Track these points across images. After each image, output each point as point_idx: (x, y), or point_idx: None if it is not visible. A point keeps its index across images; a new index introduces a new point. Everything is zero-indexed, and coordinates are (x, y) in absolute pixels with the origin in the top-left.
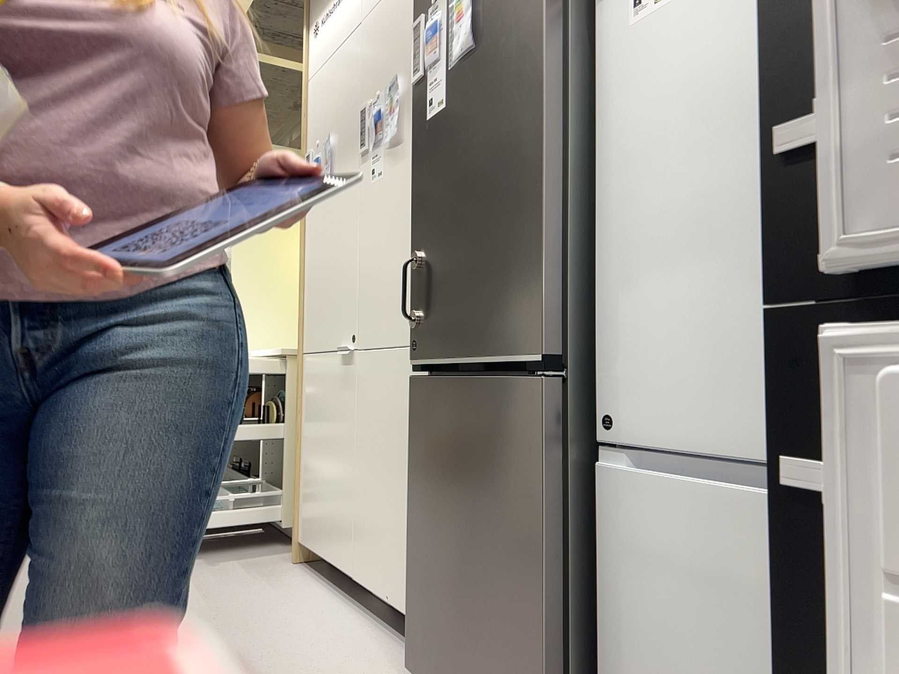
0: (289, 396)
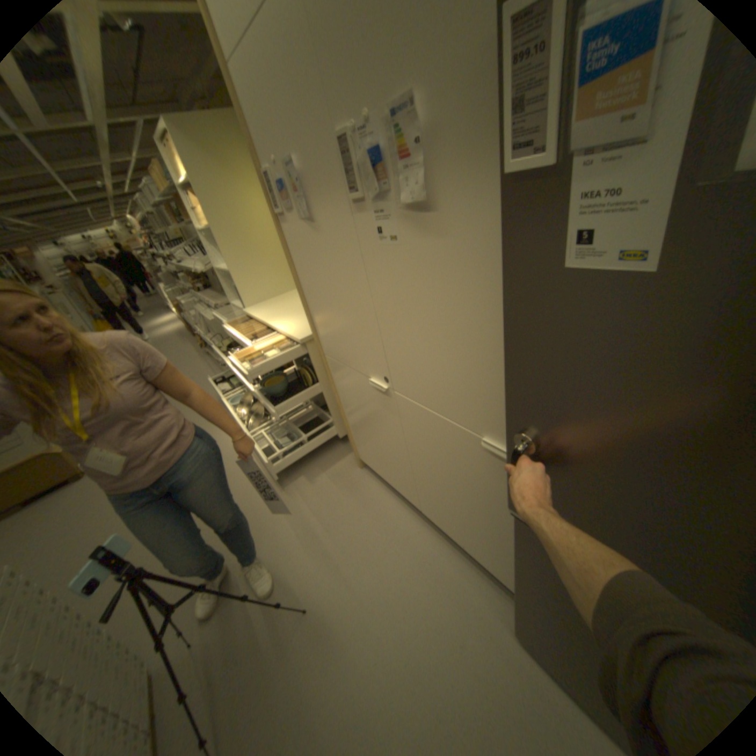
0: (317, 366)
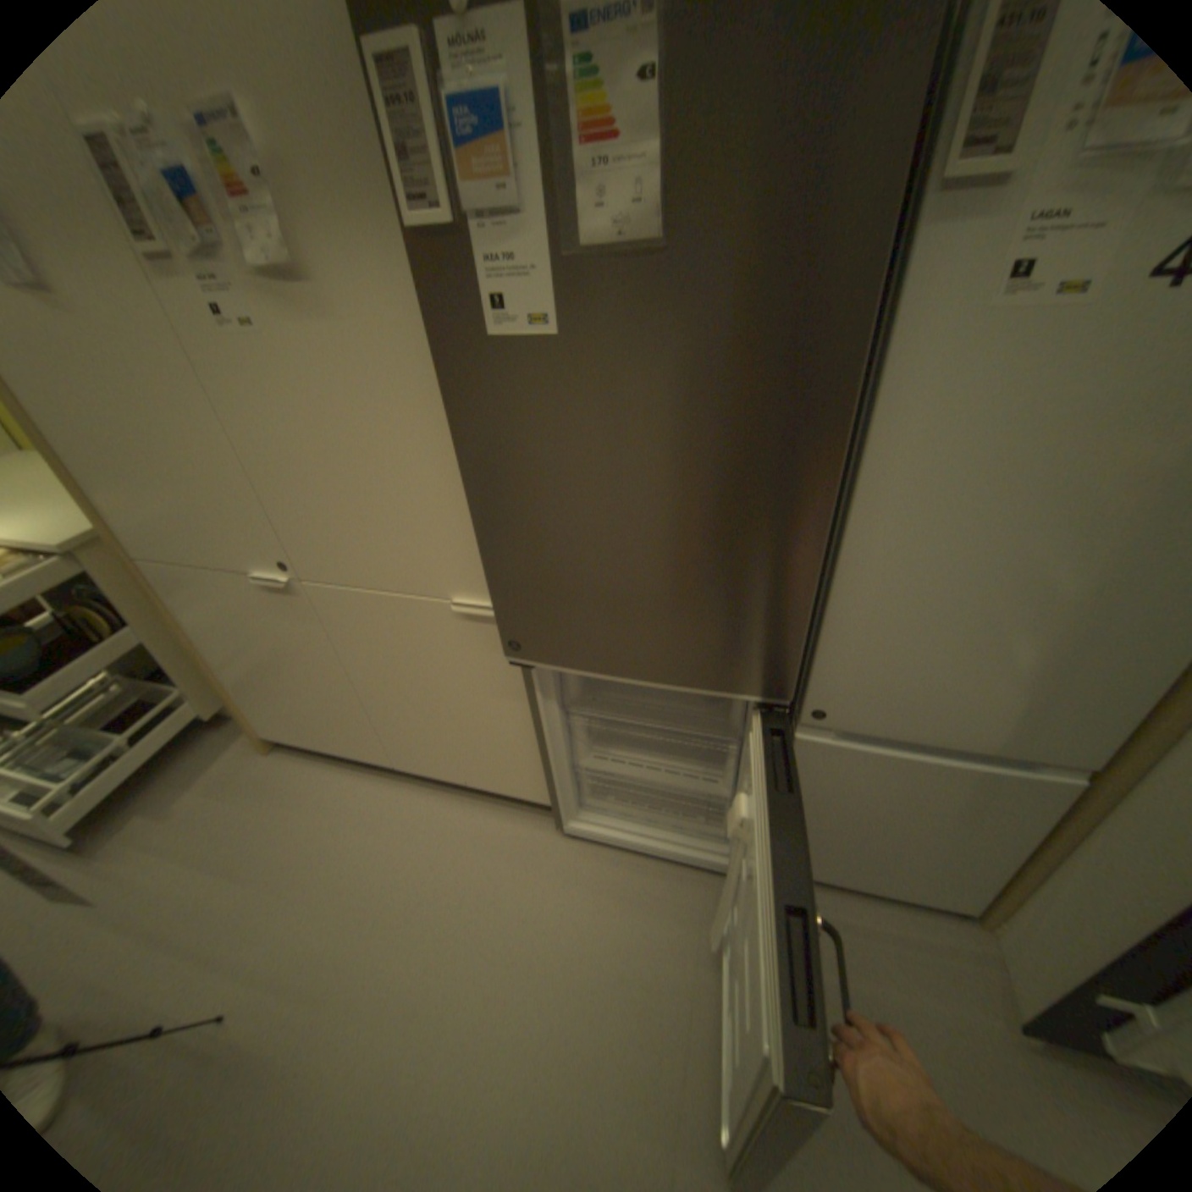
0: (114, 593)
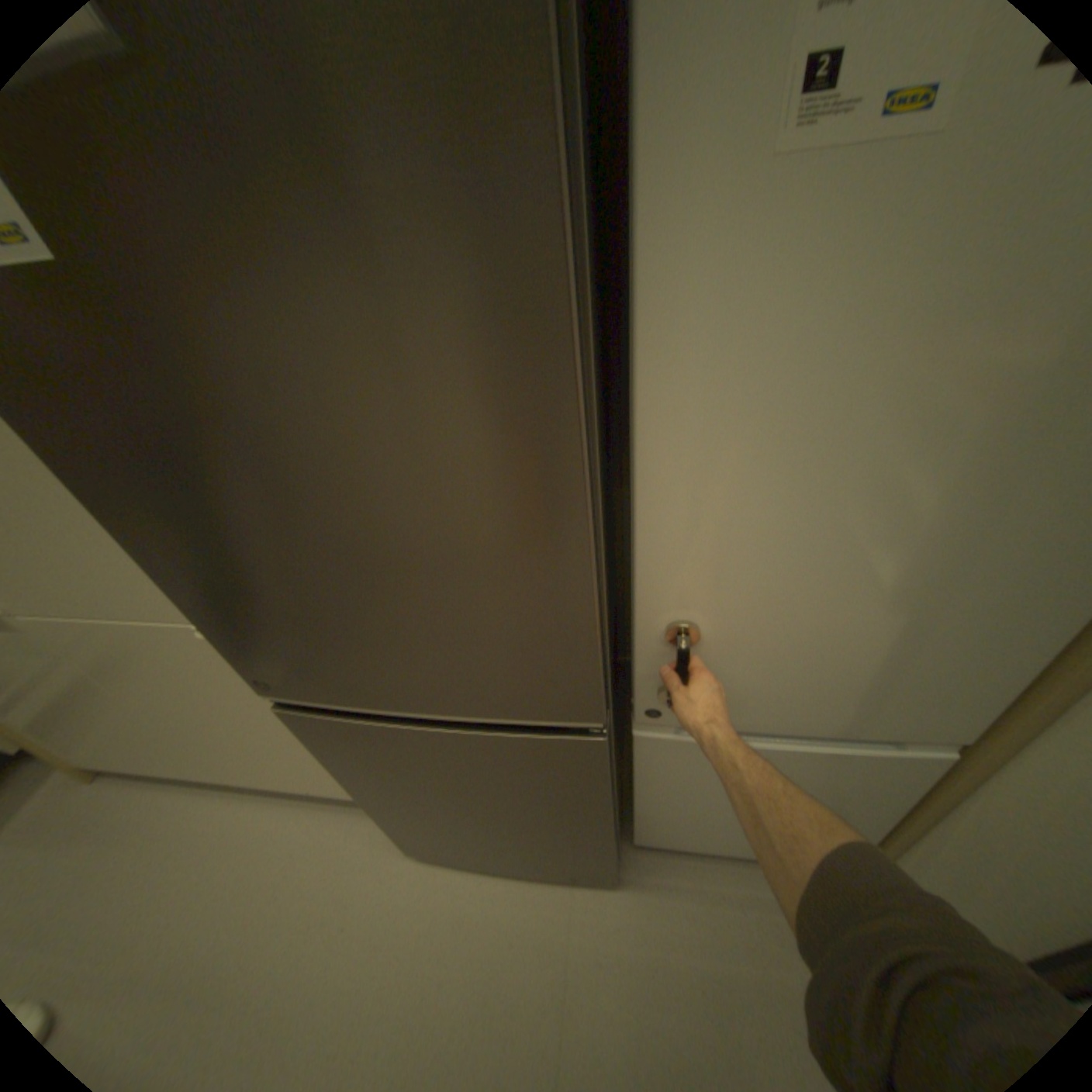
0: None
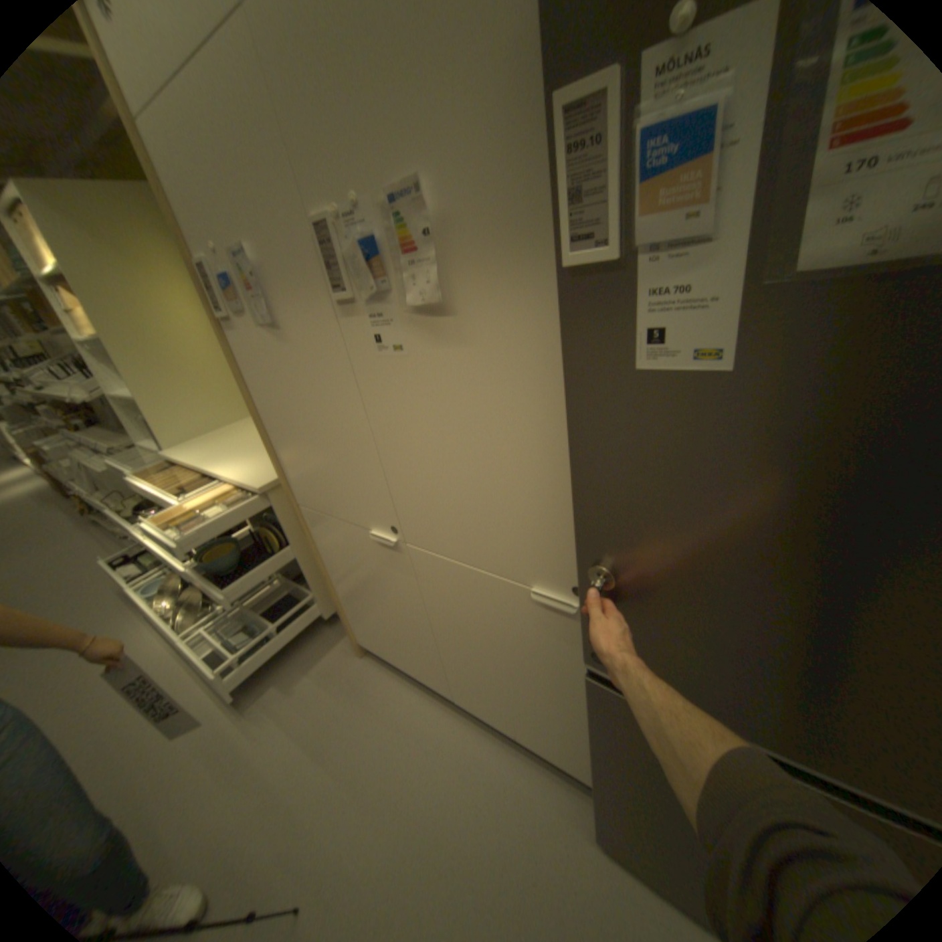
0: (285, 523)
